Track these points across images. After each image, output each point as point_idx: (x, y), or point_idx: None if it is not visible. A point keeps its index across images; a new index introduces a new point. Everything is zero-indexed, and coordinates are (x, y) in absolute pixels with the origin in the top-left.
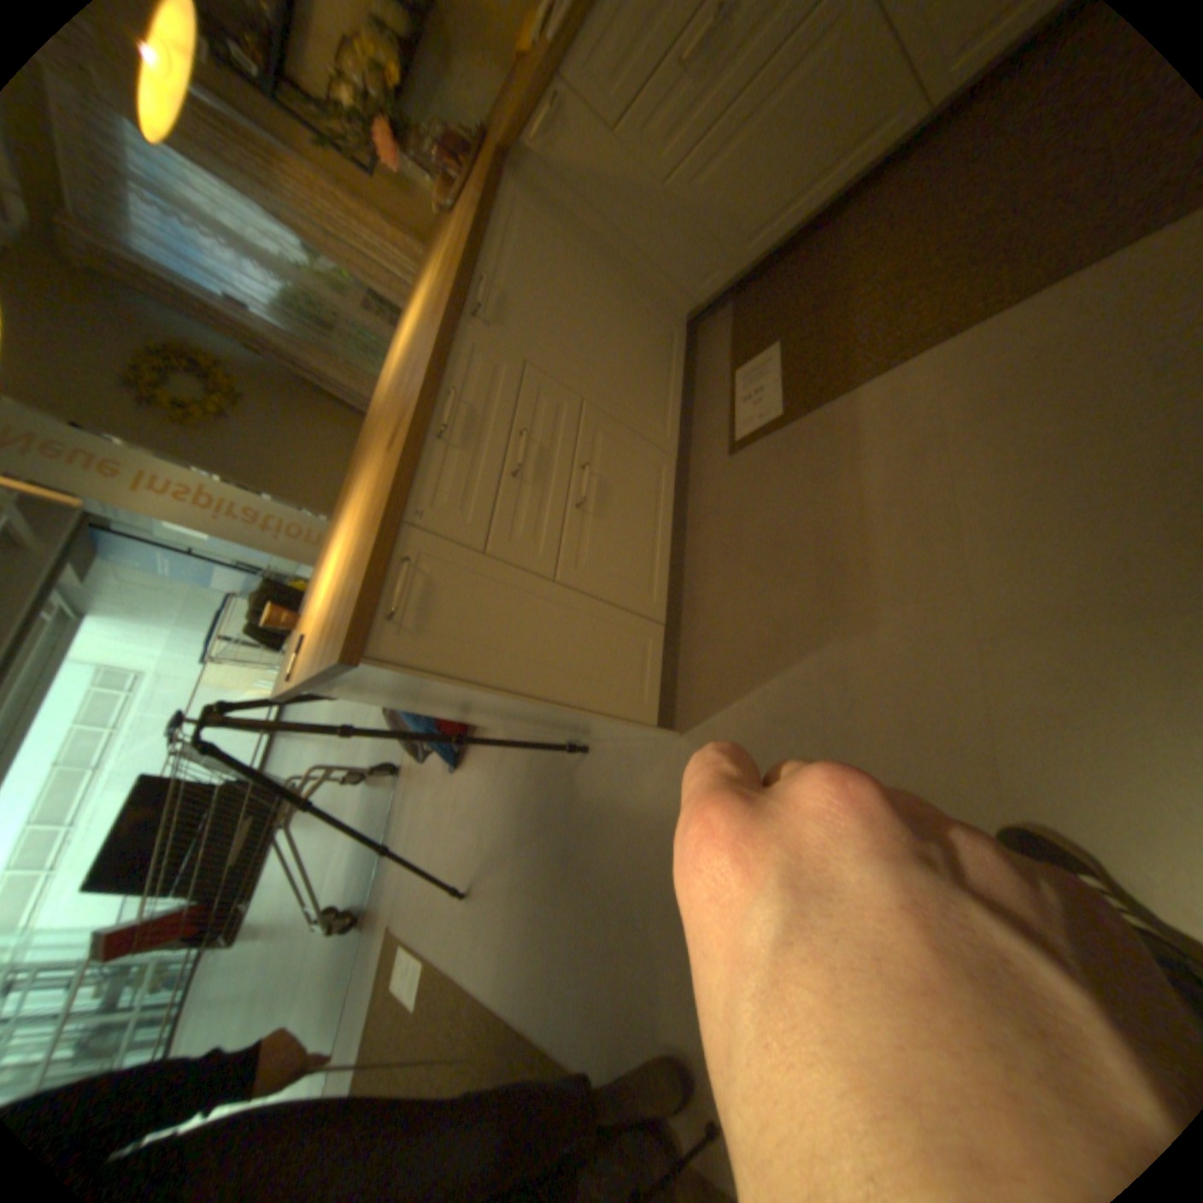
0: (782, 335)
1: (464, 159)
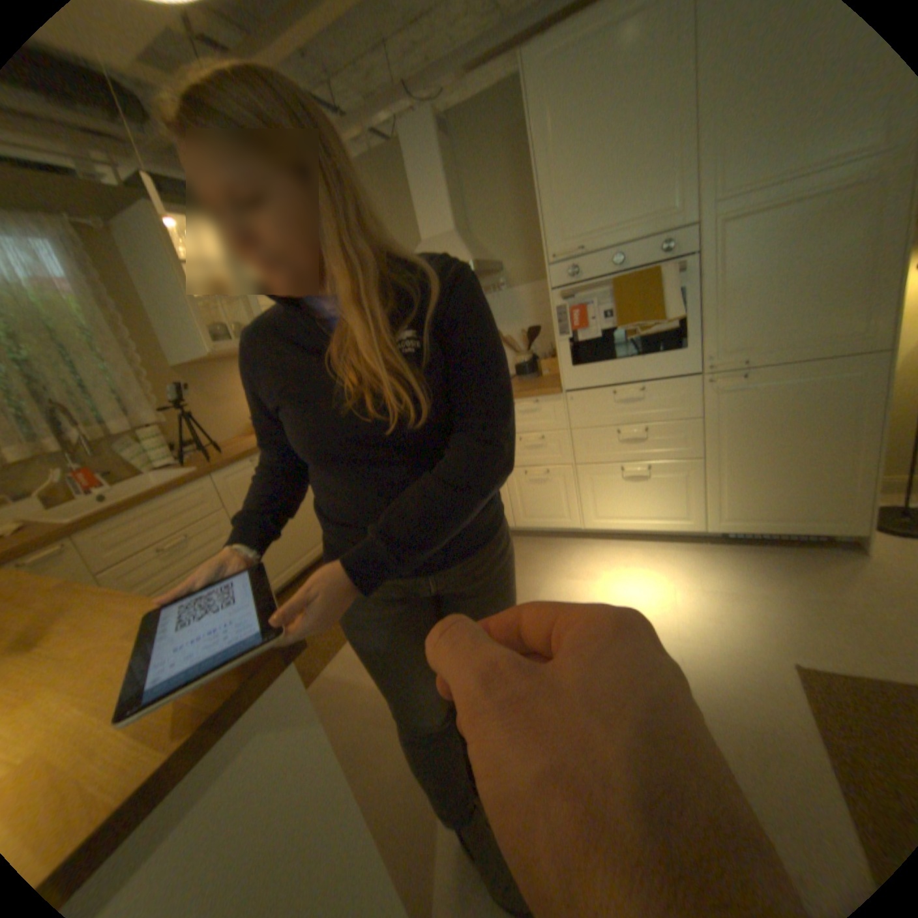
0: None
1: None
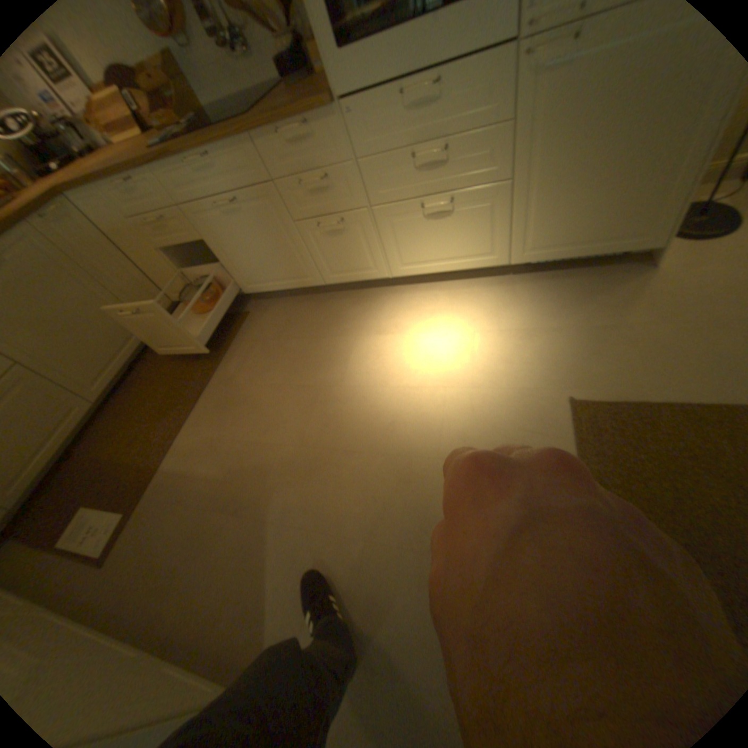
0: (80, 506)
1: None
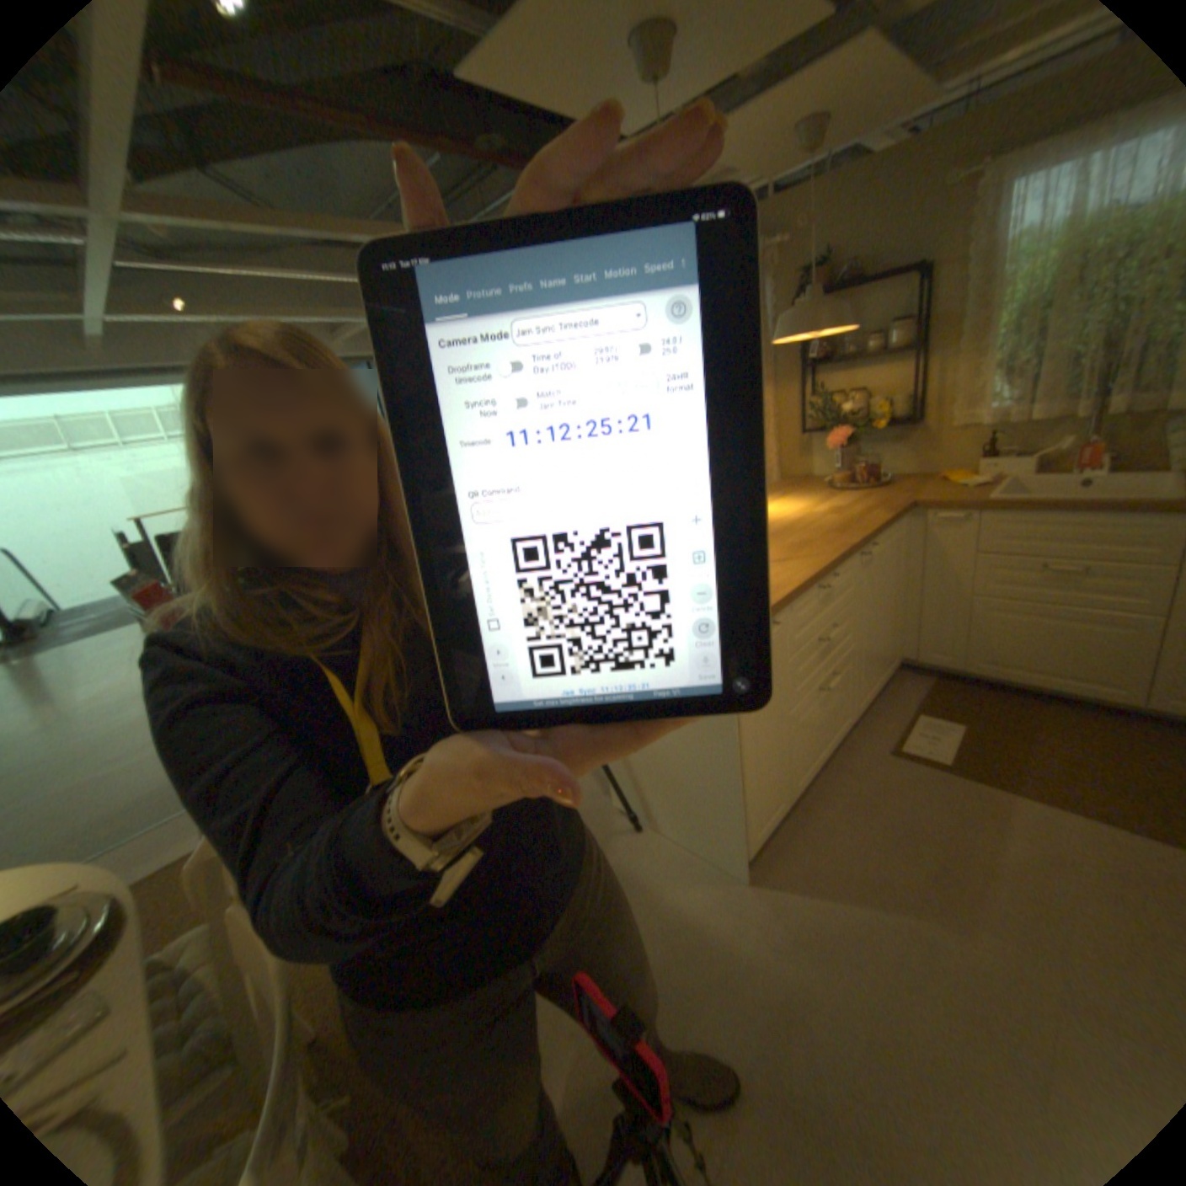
0: (969, 725)
1: (870, 481)
